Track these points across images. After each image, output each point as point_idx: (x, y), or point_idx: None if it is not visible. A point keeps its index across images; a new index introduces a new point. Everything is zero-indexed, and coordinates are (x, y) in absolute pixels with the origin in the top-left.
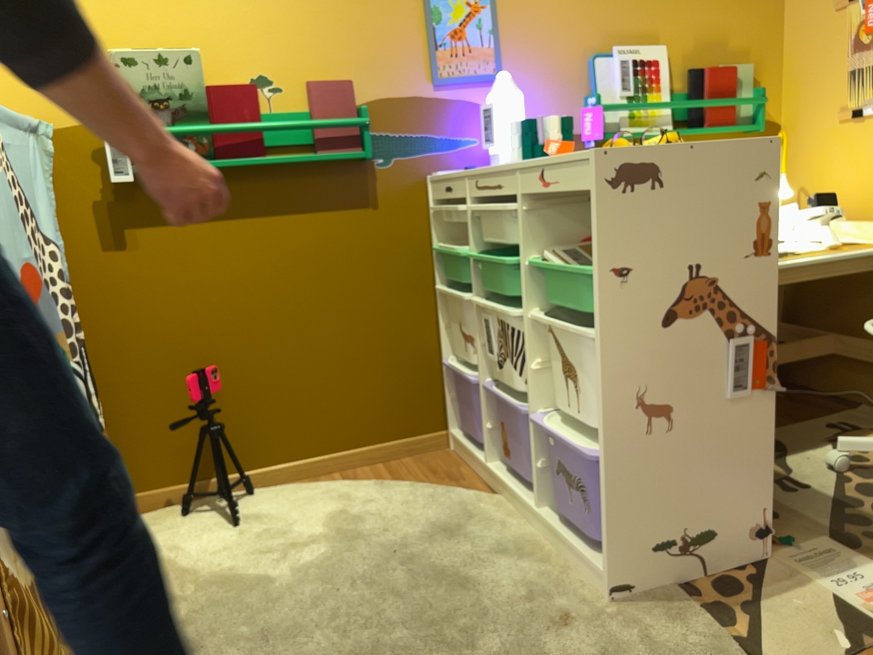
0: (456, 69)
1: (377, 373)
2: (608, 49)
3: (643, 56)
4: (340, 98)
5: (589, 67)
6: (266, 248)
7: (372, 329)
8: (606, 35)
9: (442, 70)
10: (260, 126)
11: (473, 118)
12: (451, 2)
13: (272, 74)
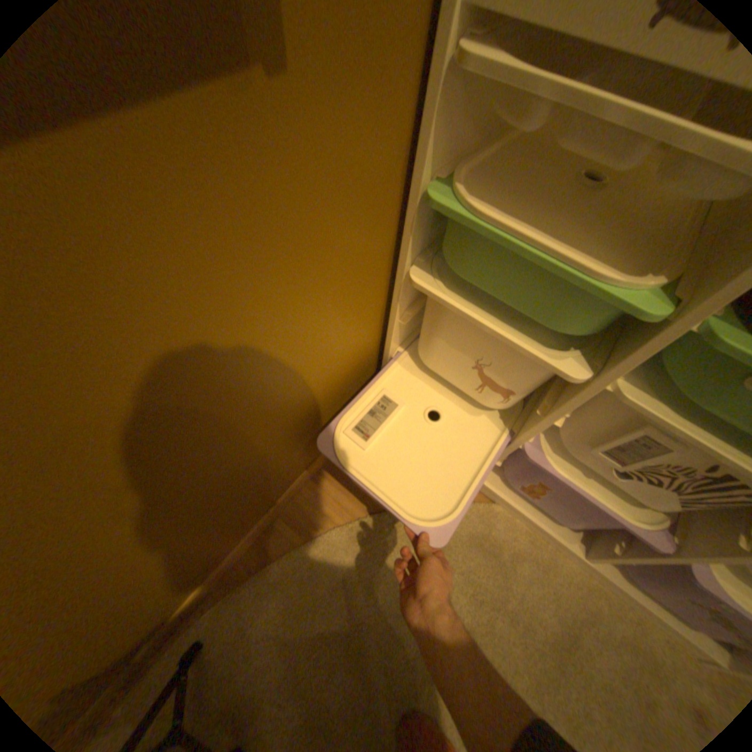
0: None
1: (308, 423)
2: None
3: None
4: None
5: None
6: None
7: (299, 389)
8: None
9: None
10: None
11: None
12: None
13: None
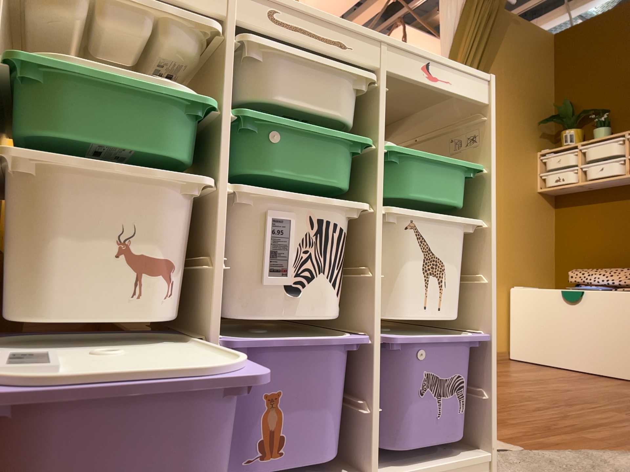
0: None
1: None
2: None
3: None
4: None
5: None
6: None
7: None
8: None
9: None
10: None
11: None
12: None
13: None
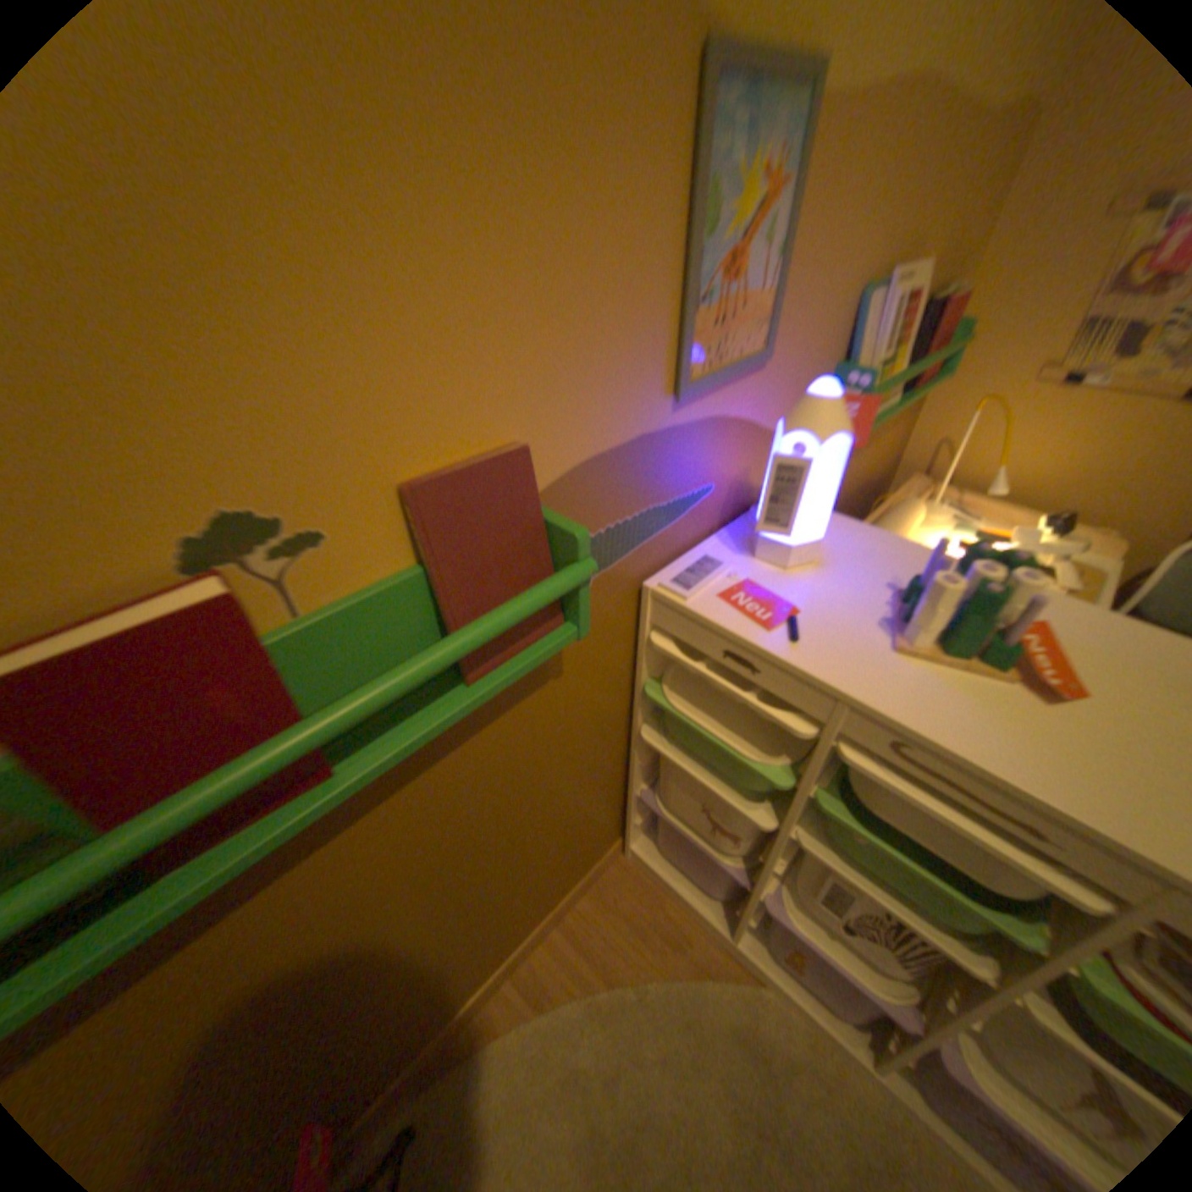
0: (719, 353)
1: (552, 860)
2: (886, 268)
3: (917, 281)
4: (508, 510)
5: (860, 305)
6: (357, 876)
7: (549, 826)
8: (894, 238)
9: (698, 360)
10: (308, 748)
11: (718, 447)
12: (748, 159)
13: (271, 496)
